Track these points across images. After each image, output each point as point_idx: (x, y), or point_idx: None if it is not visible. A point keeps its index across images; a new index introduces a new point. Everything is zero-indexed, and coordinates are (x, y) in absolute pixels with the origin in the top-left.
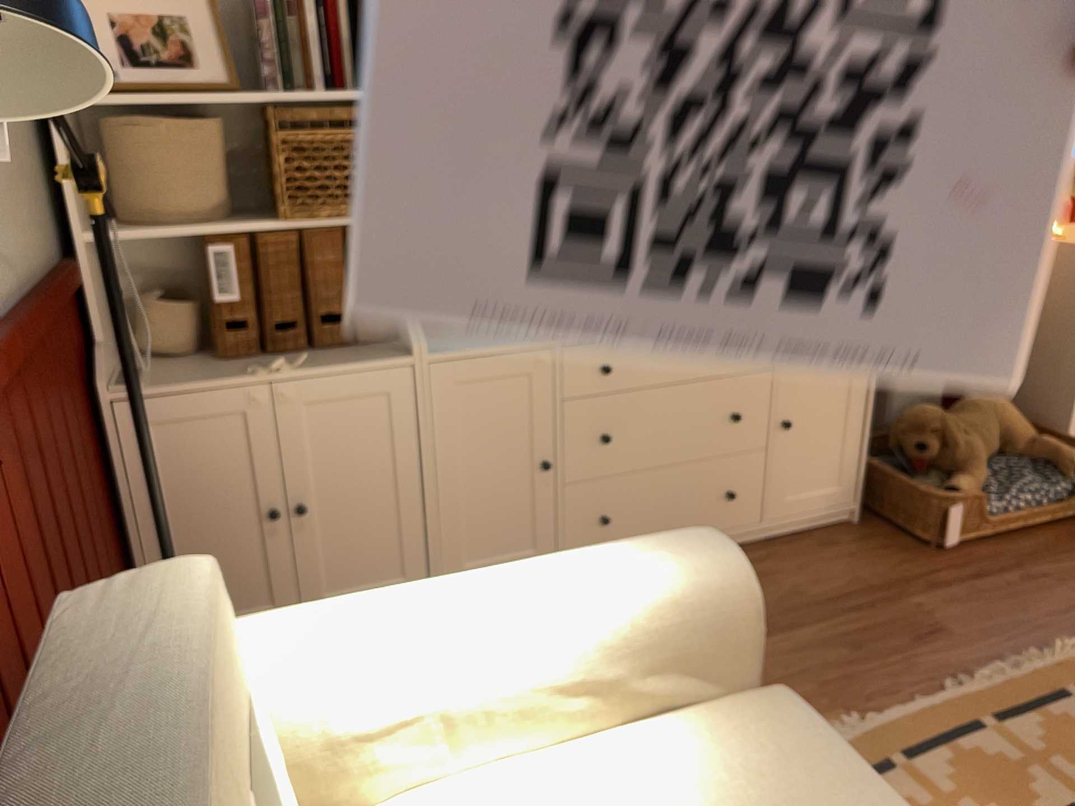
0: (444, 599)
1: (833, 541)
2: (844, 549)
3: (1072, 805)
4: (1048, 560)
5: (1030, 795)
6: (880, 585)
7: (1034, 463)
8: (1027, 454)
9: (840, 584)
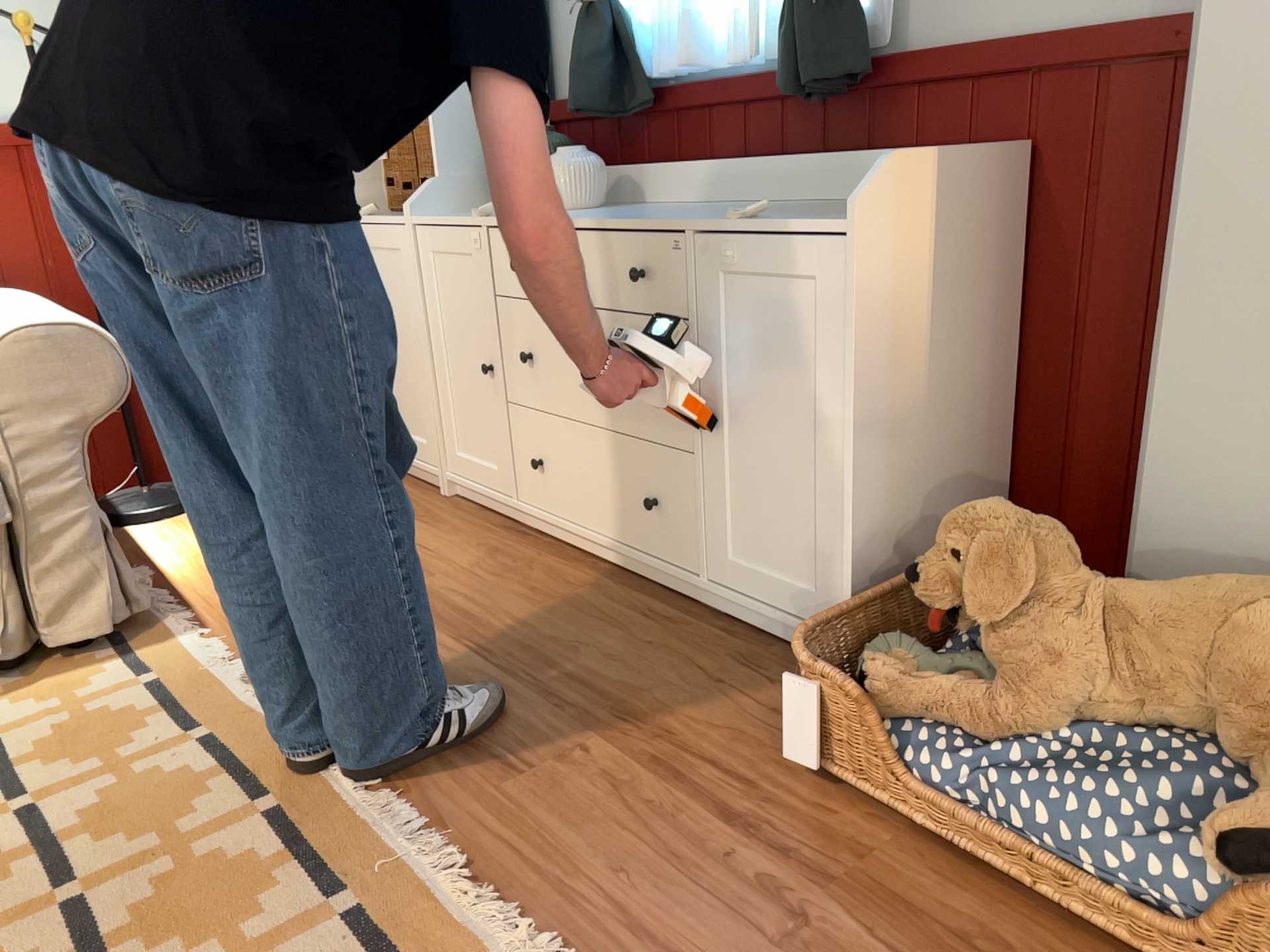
0: (11, 304)
1: (758, 663)
2: (739, 674)
3: (85, 866)
4: (890, 928)
5: (115, 830)
6: (633, 711)
7: (1226, 793)
8: (1258, 771)
9: (616, 677)
